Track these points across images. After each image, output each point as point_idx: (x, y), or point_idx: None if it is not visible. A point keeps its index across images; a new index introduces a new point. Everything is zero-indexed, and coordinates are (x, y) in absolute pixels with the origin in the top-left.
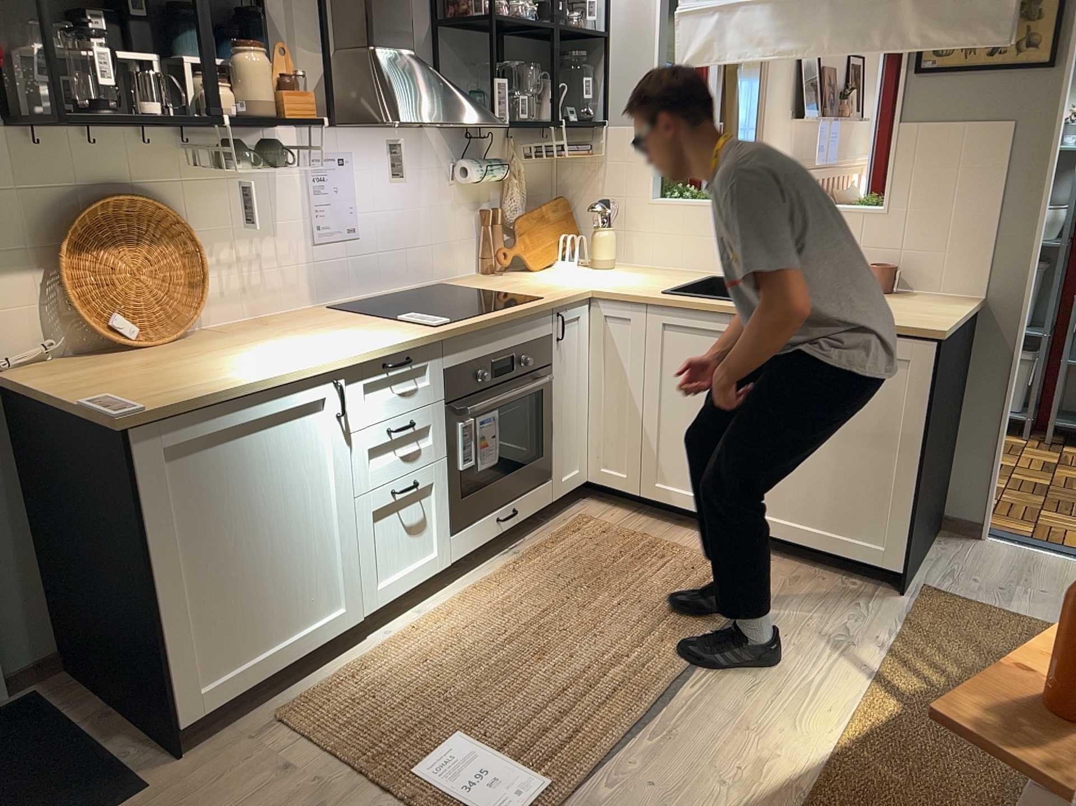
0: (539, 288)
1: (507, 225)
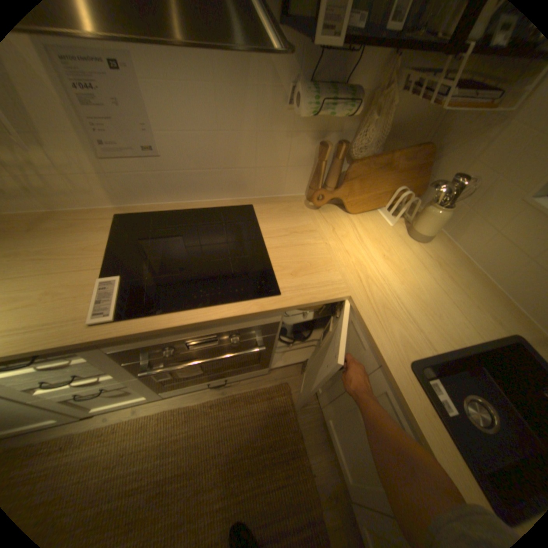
0: (306, 261)
1: (353, 159)
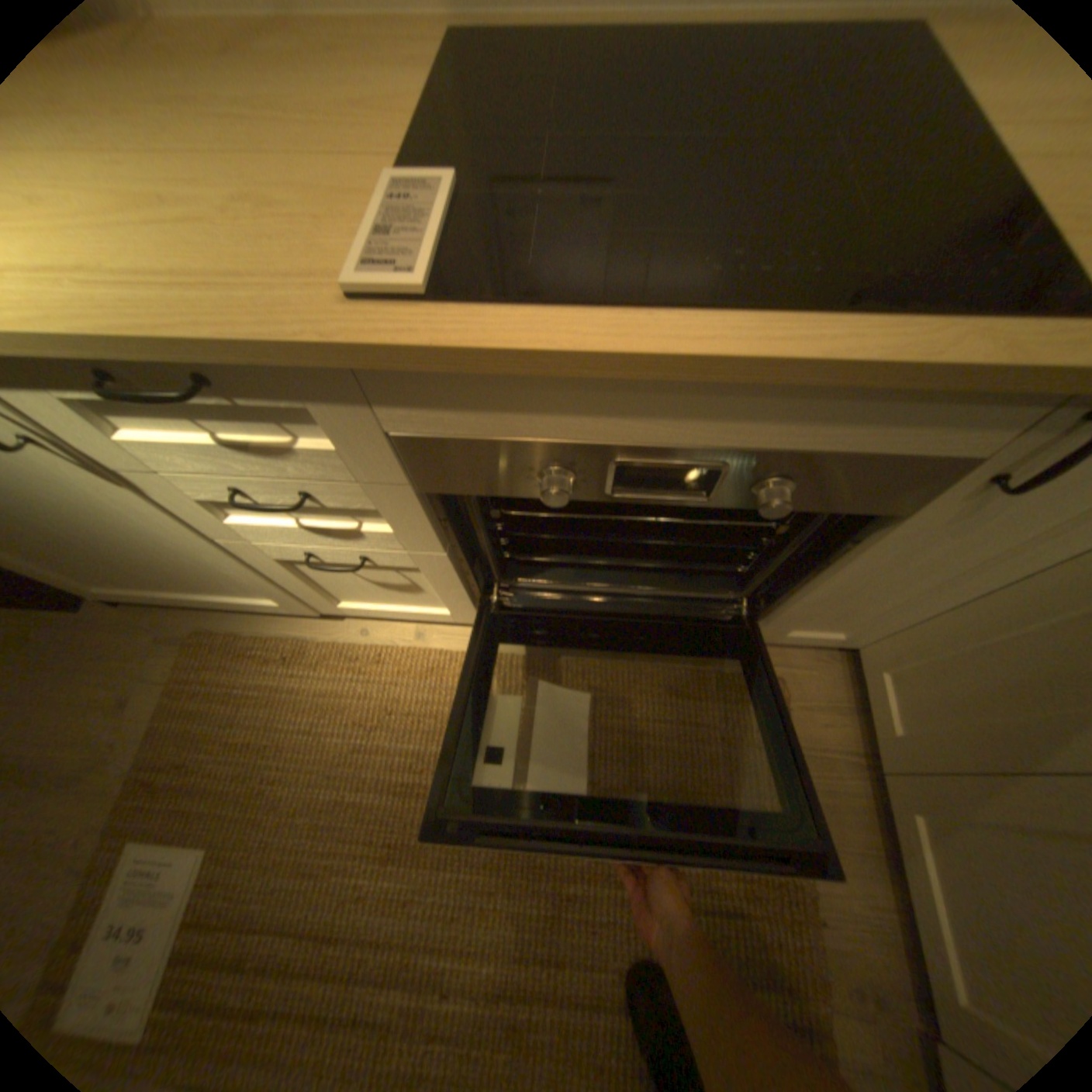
0: None
1: None
